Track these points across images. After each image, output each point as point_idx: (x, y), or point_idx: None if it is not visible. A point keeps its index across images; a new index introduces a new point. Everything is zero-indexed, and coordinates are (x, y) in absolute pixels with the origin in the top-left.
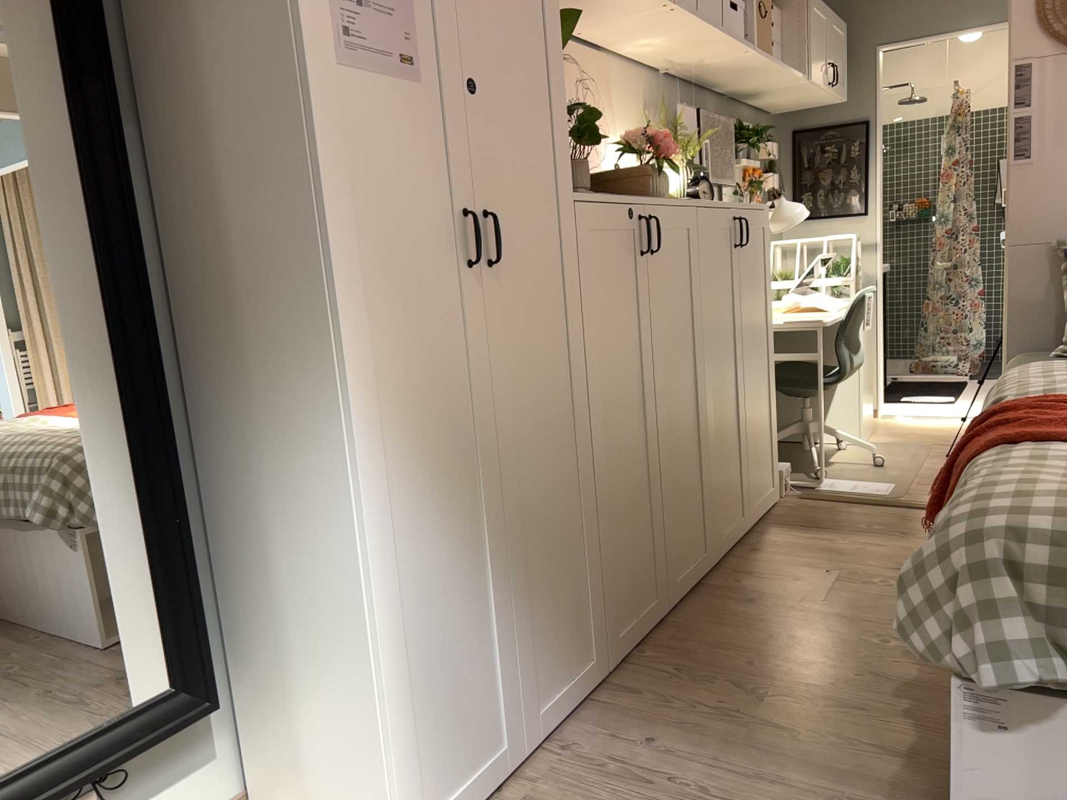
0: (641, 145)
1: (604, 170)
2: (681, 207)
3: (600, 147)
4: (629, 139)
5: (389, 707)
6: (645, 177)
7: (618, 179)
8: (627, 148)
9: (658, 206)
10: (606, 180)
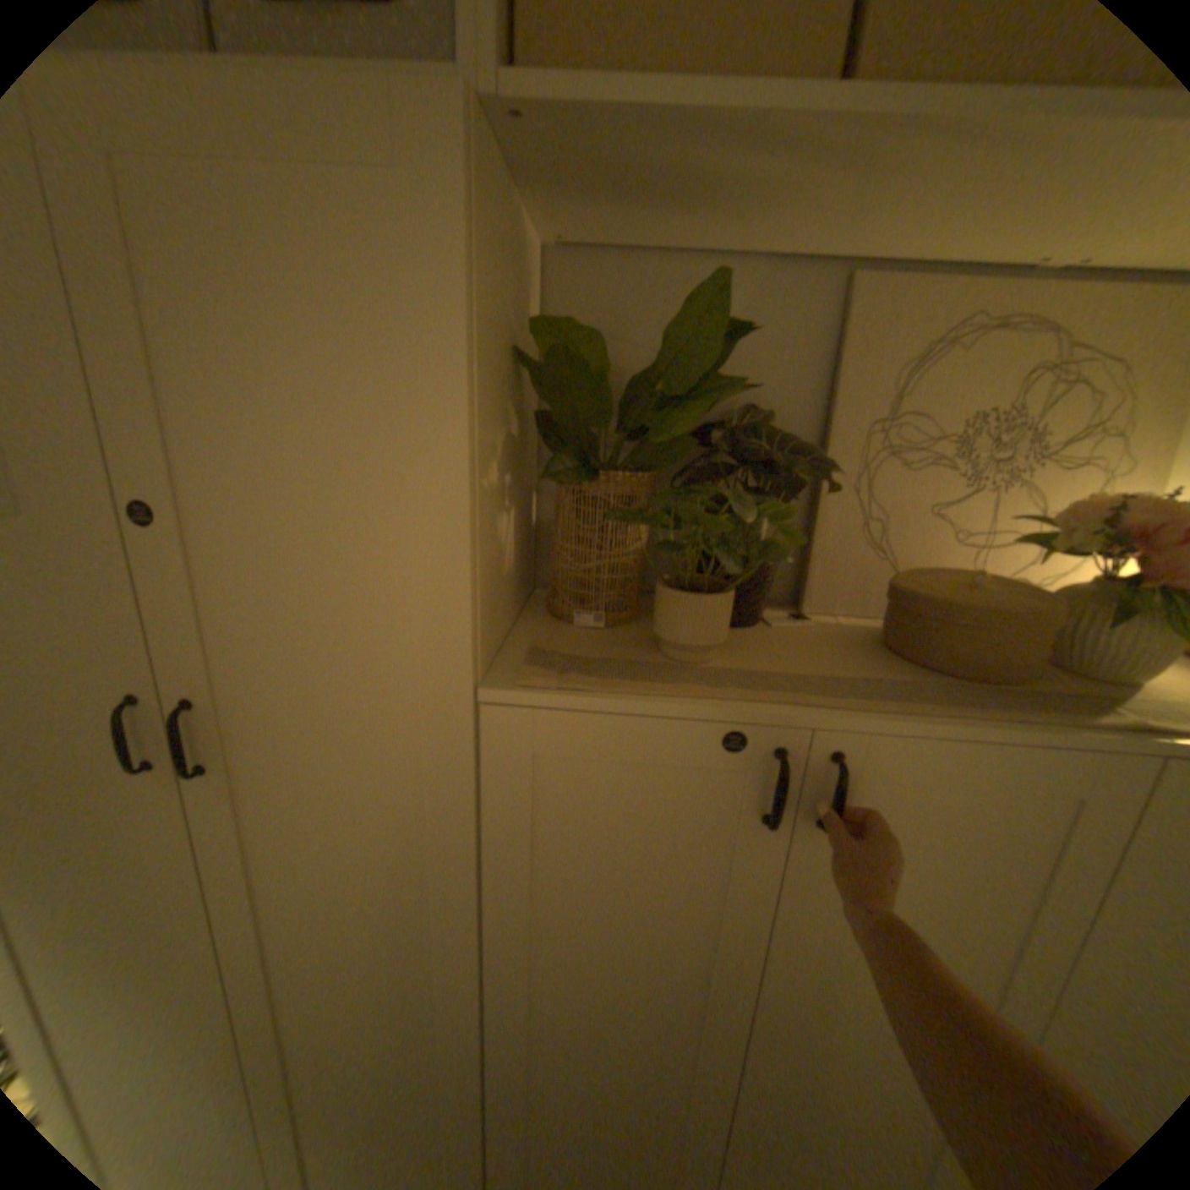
0: (1089, 542)
1: (909, 585)
2: (1051, 751)
3: (1017, 514)
4: (1066, 519)
5: None
6: (1003, 633)
7: (925, 615)
8: (1051, 539)
9: (890, 739)
10: (903, 606)
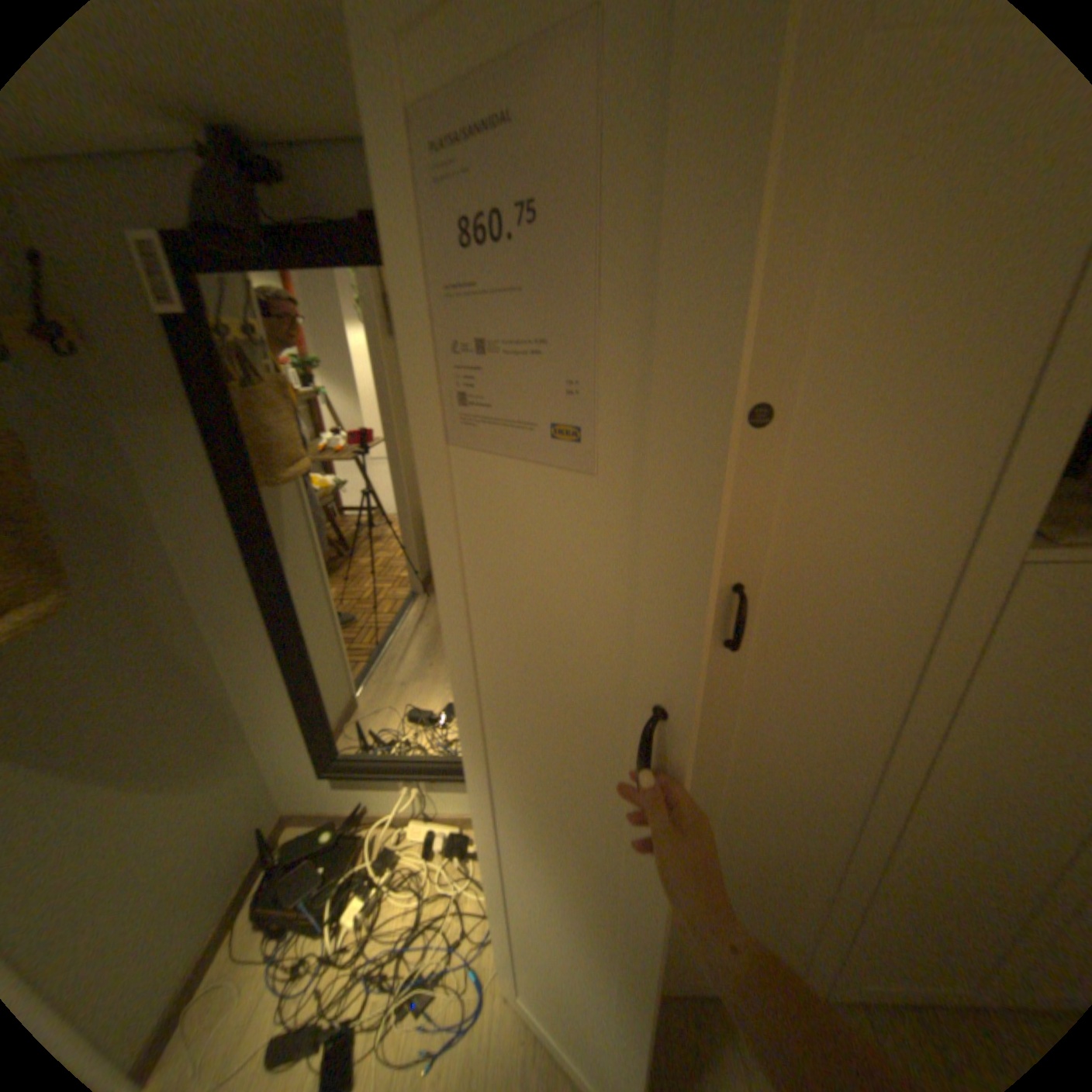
0: None
1: None
2: None
3: None
4: None
5: (499, 916)
6: None
7: None
8: None
9: None
10: None
